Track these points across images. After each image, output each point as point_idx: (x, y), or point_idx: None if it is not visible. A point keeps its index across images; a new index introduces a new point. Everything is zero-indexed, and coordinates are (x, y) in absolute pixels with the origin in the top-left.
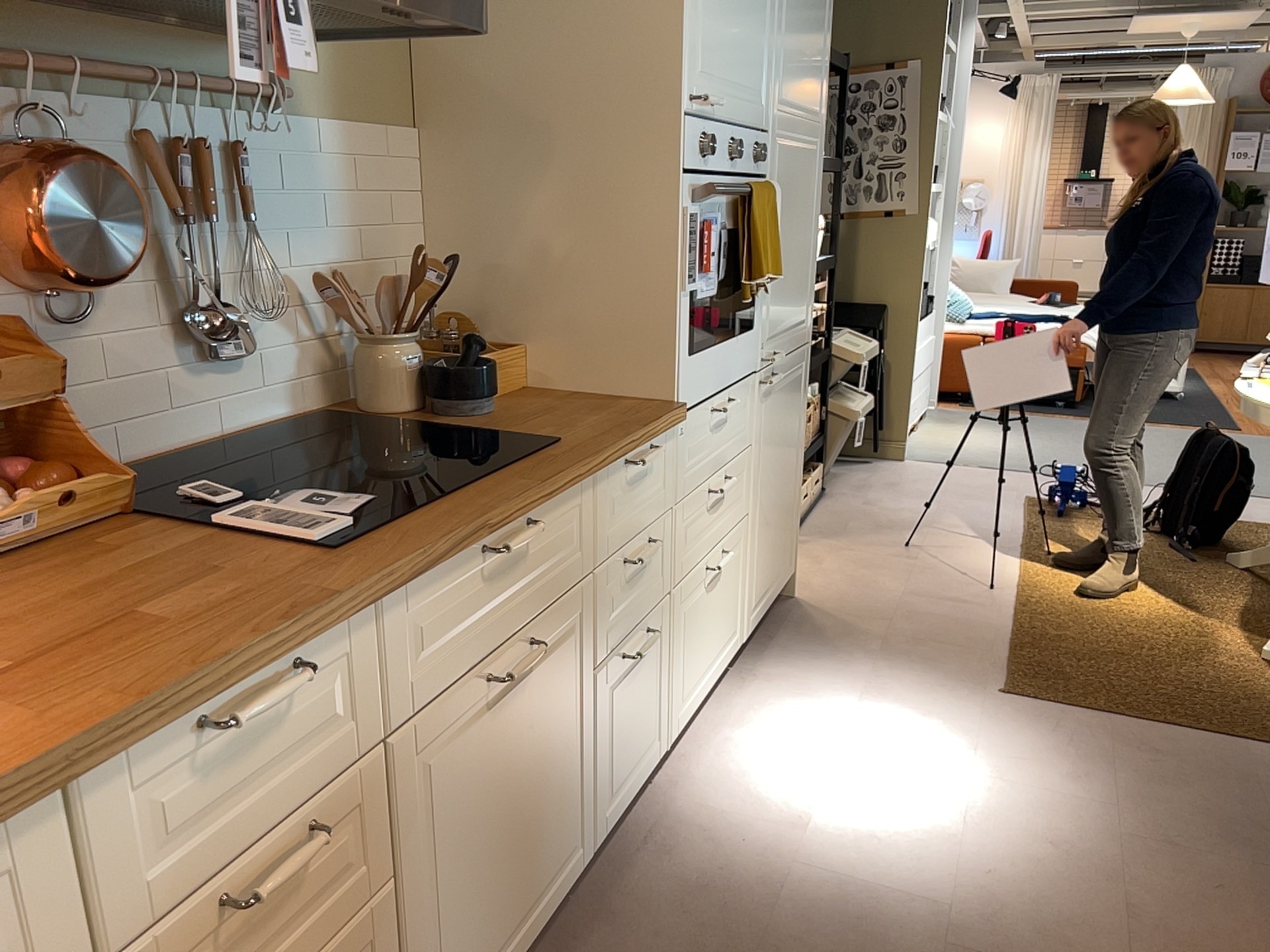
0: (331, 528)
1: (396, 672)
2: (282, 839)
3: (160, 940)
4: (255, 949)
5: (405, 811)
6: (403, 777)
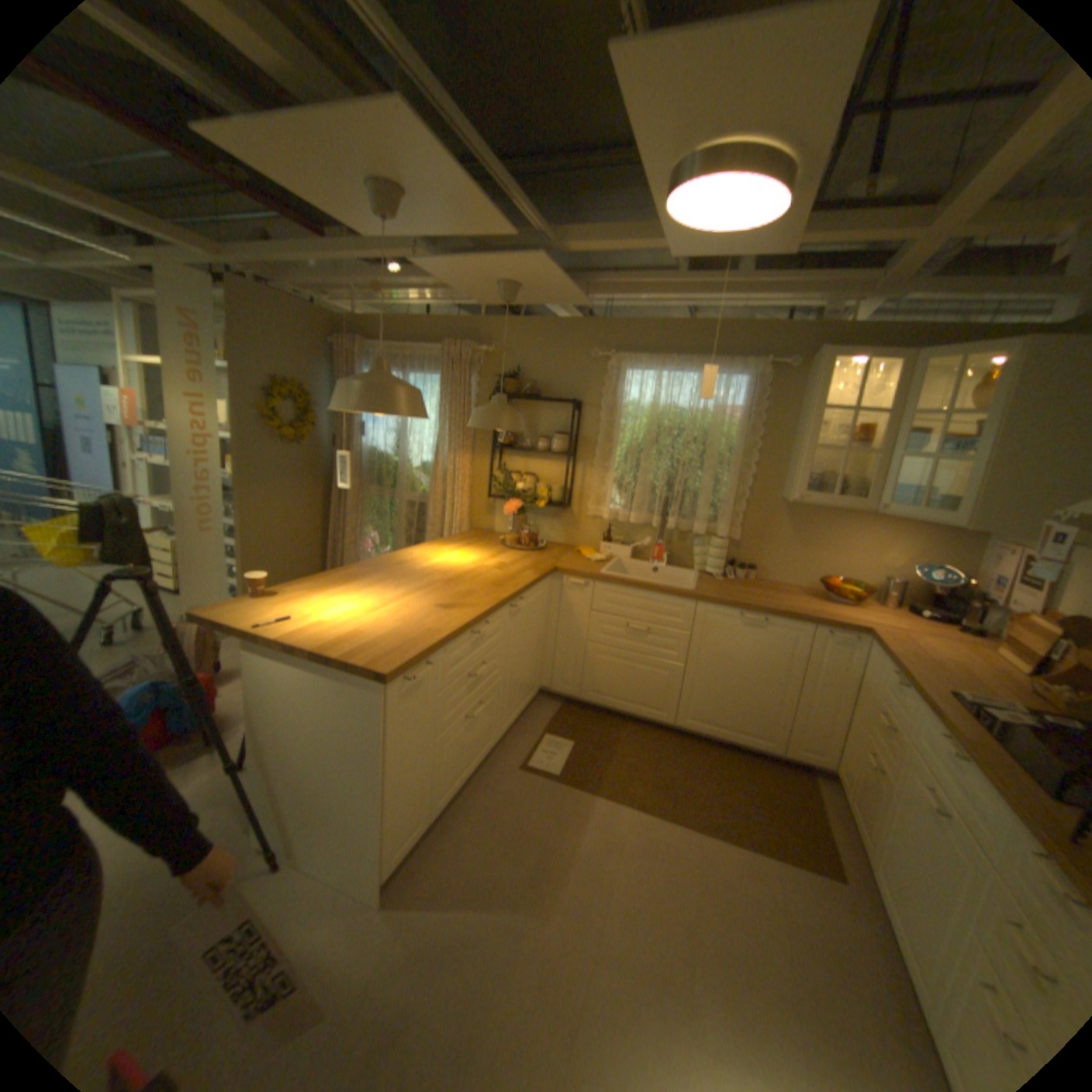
0: (973, 703)
1: (921, 731)
2: (896, 726)
3: (884, 707)
4: (886, 740)
5: (906, 778)
6: (910, 766)
